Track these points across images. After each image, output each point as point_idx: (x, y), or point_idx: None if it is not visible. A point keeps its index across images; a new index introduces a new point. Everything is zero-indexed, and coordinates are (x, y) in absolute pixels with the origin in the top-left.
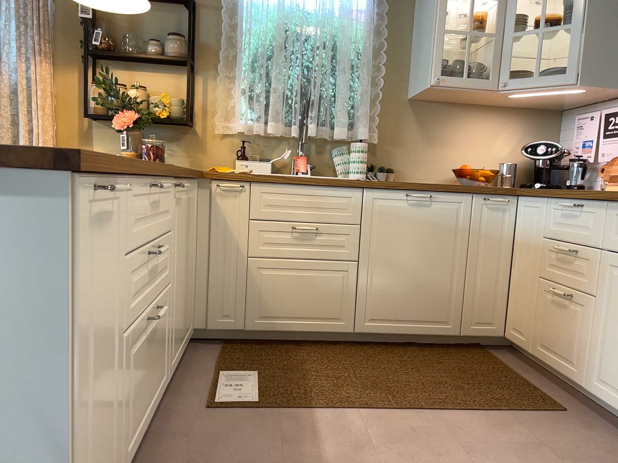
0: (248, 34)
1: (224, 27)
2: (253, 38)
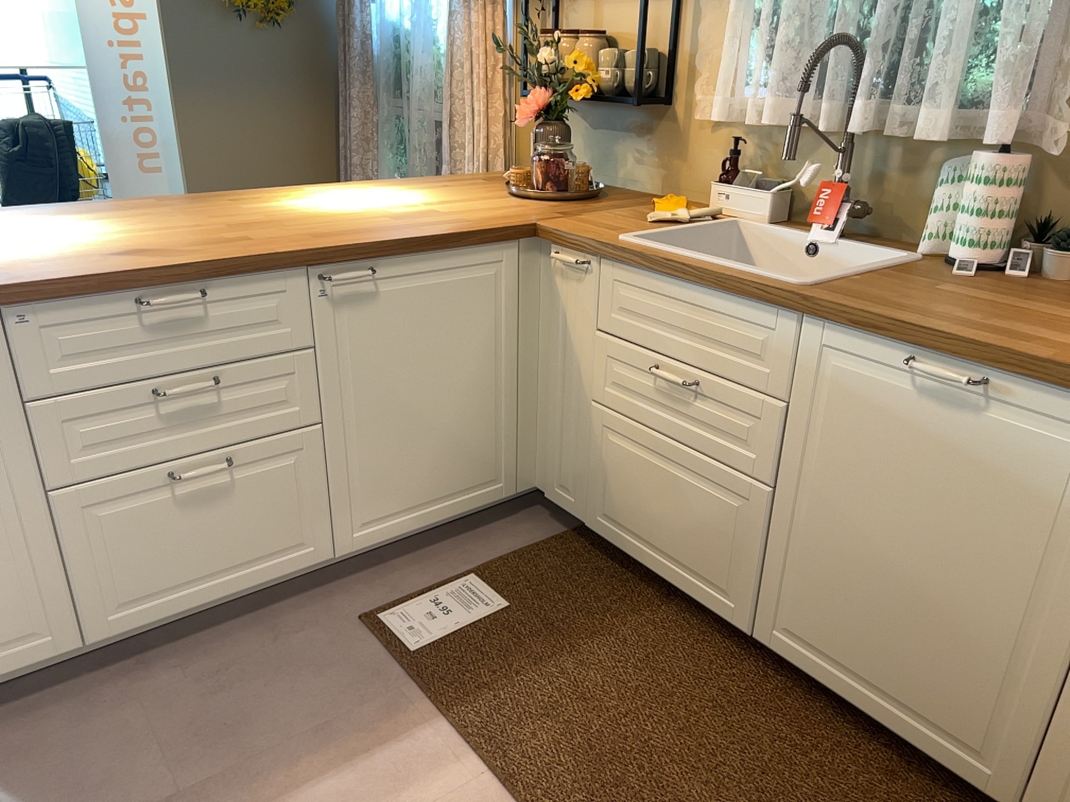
0: None
1: None
2: None
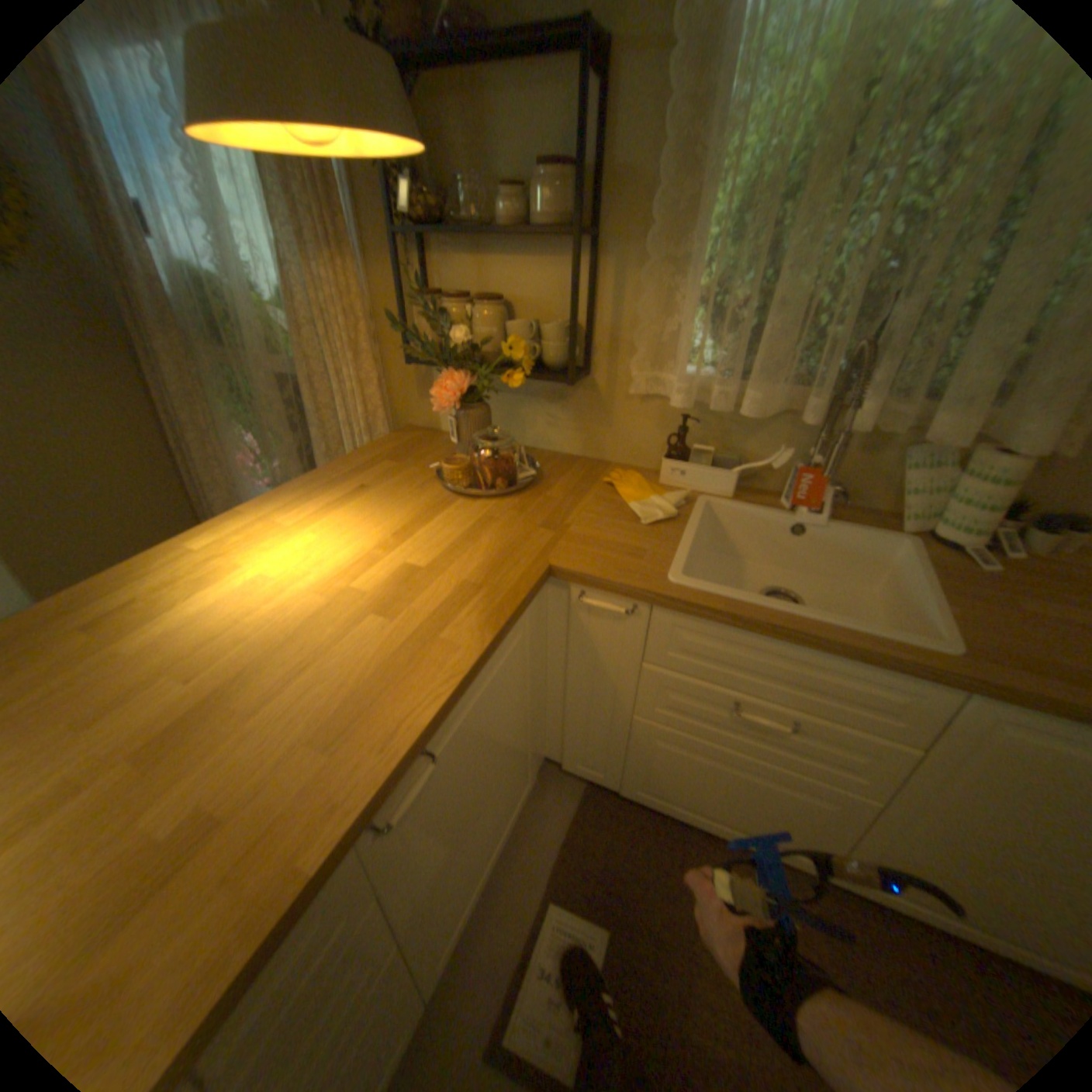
0: (739, 124)
1: (675, 107)
2: (755, 129)
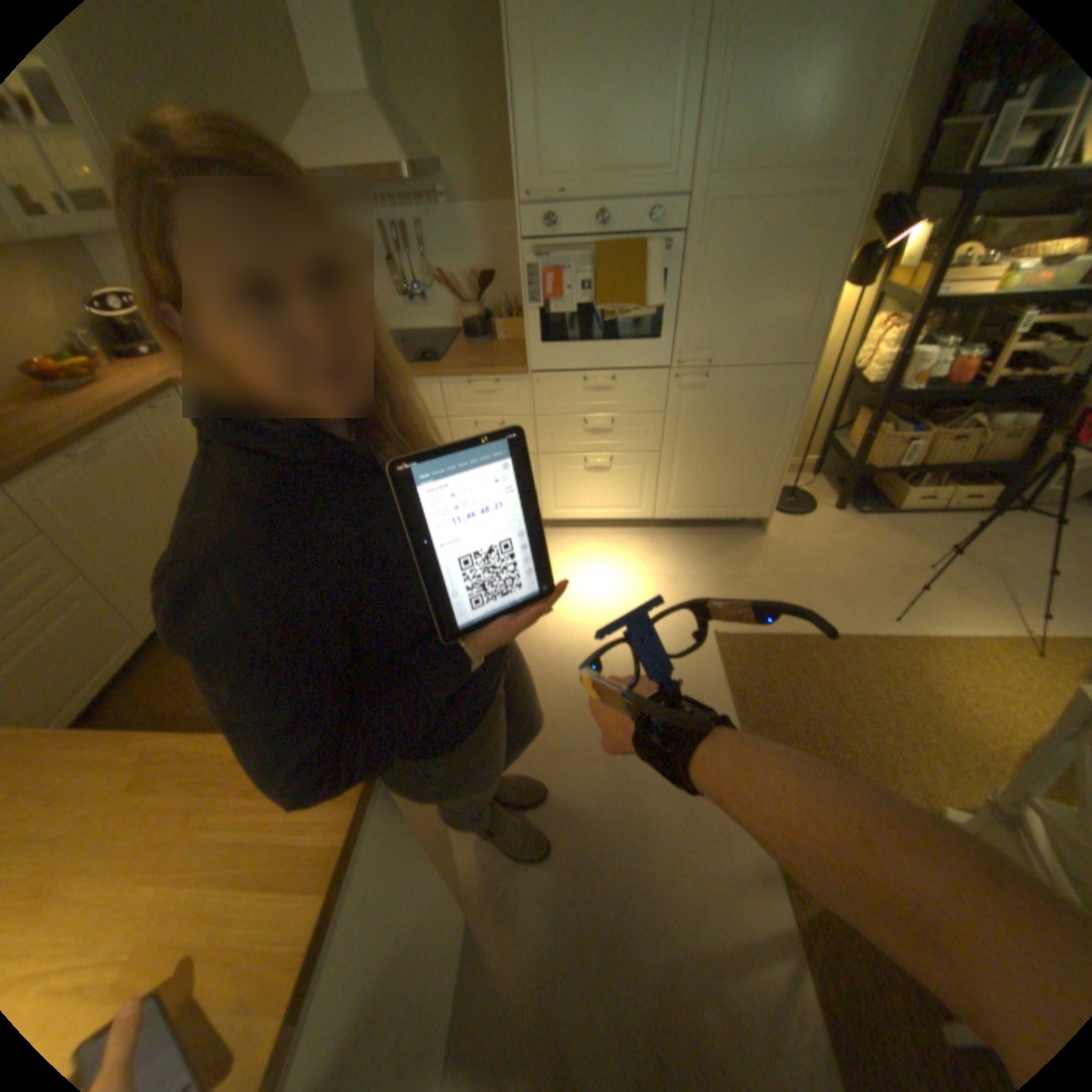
0: None
1: None
2: None
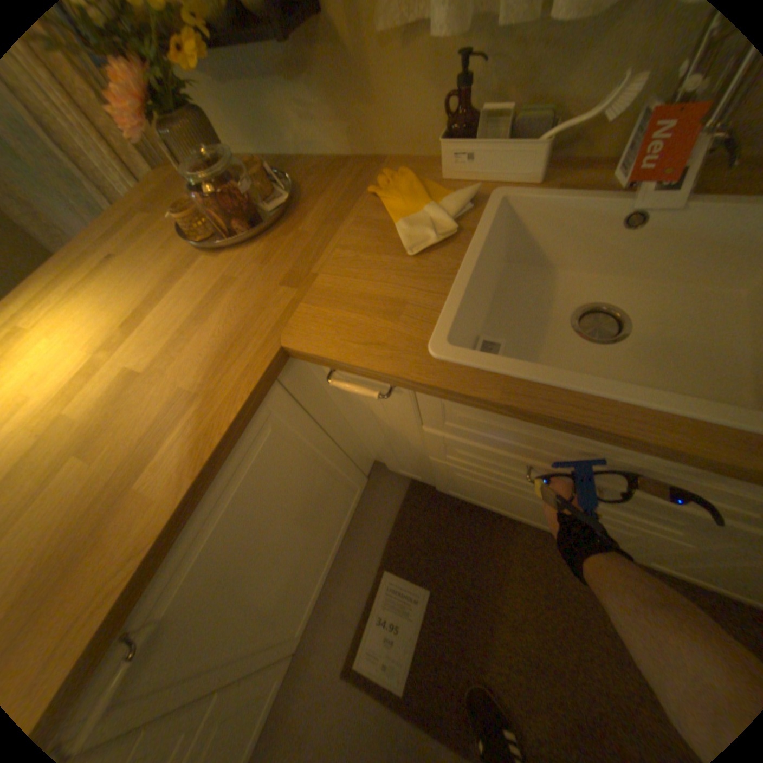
0: None
1: None
2: None
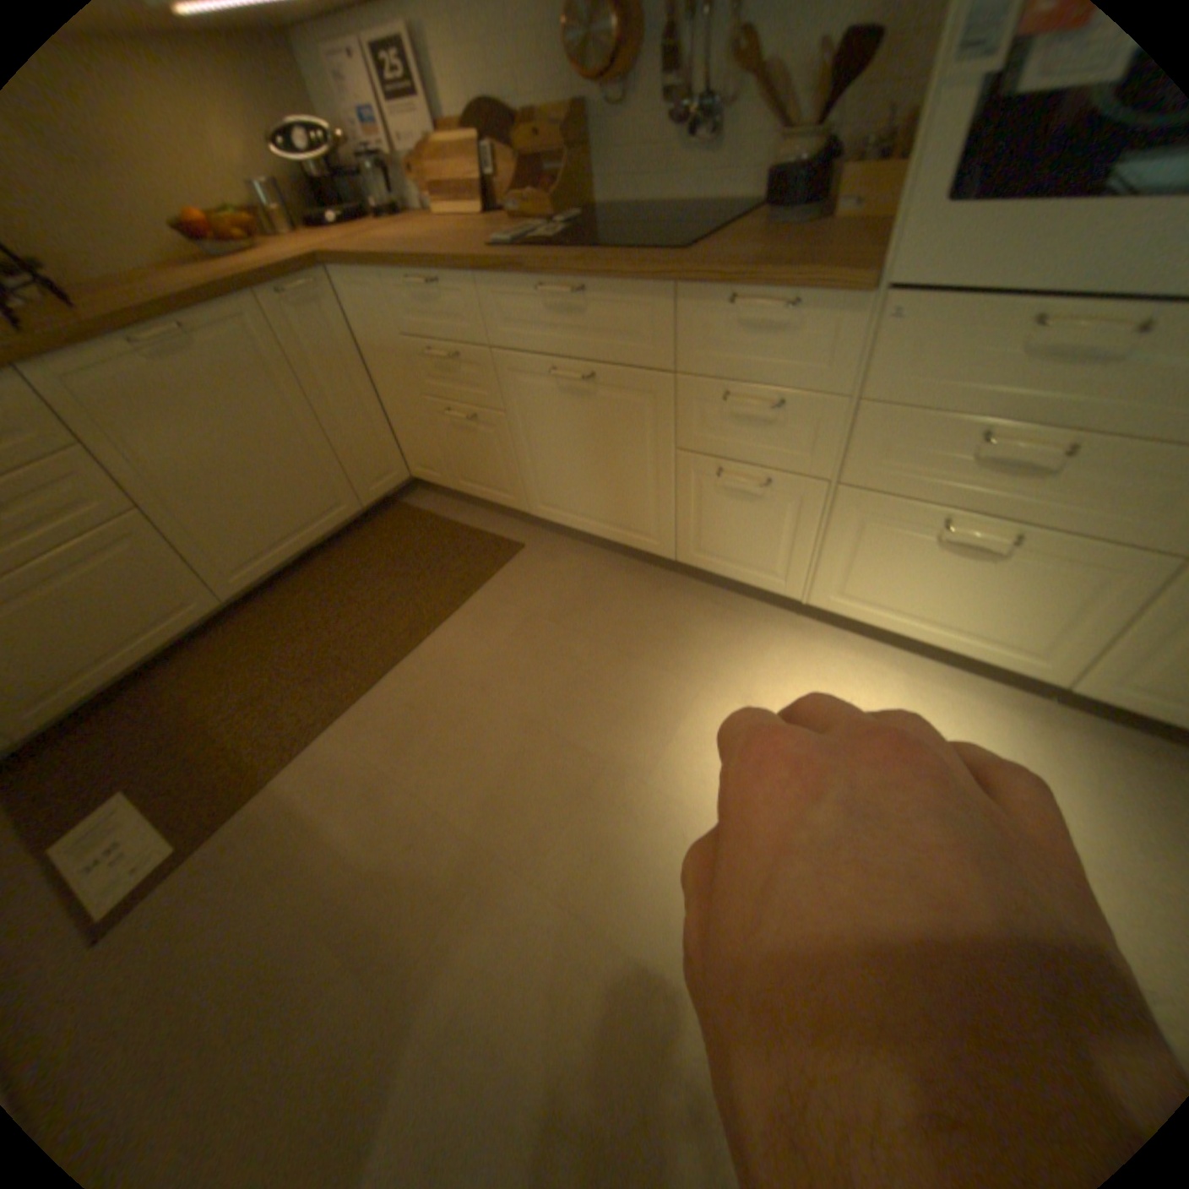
0: None
1: None
2: None
